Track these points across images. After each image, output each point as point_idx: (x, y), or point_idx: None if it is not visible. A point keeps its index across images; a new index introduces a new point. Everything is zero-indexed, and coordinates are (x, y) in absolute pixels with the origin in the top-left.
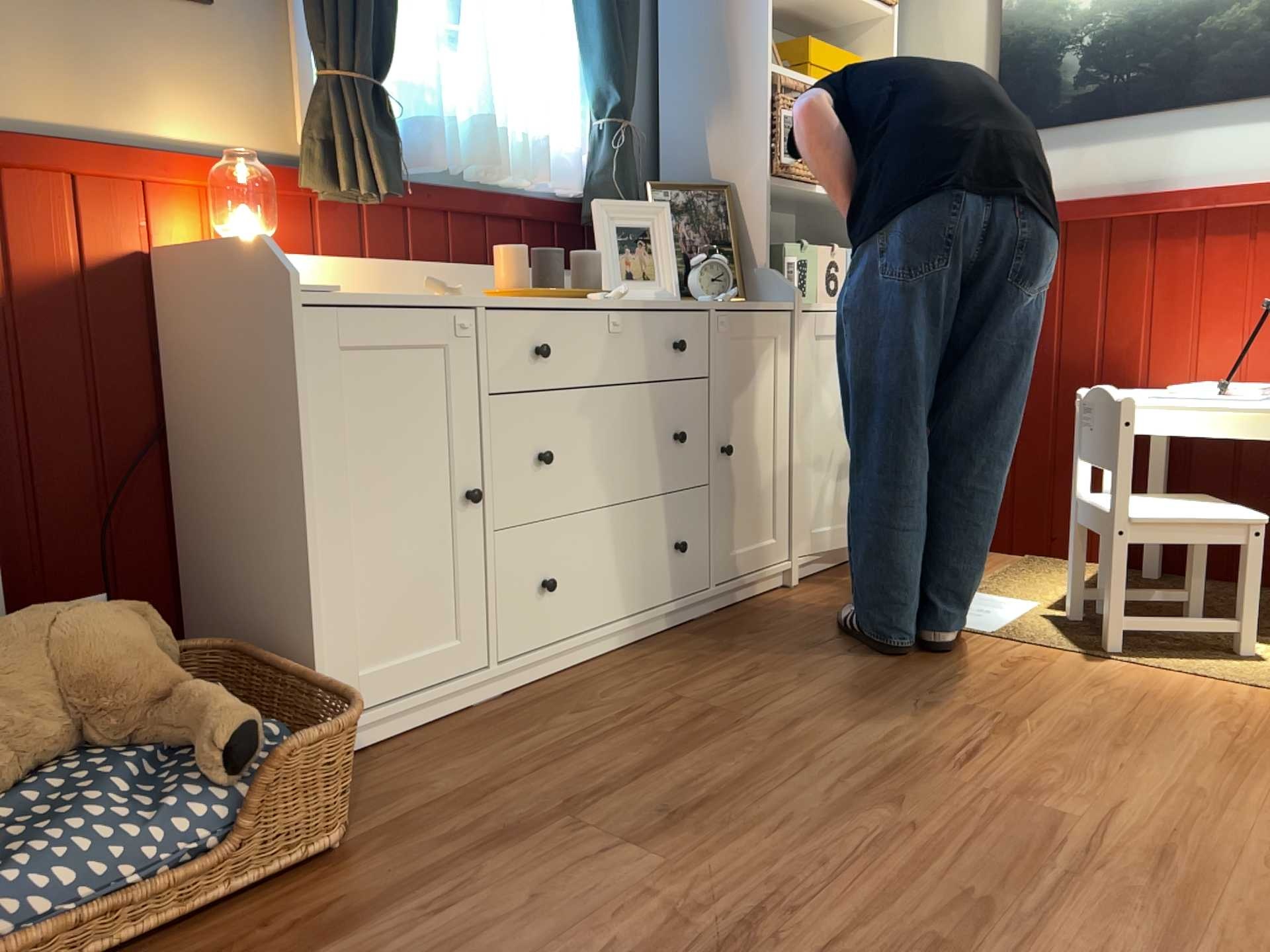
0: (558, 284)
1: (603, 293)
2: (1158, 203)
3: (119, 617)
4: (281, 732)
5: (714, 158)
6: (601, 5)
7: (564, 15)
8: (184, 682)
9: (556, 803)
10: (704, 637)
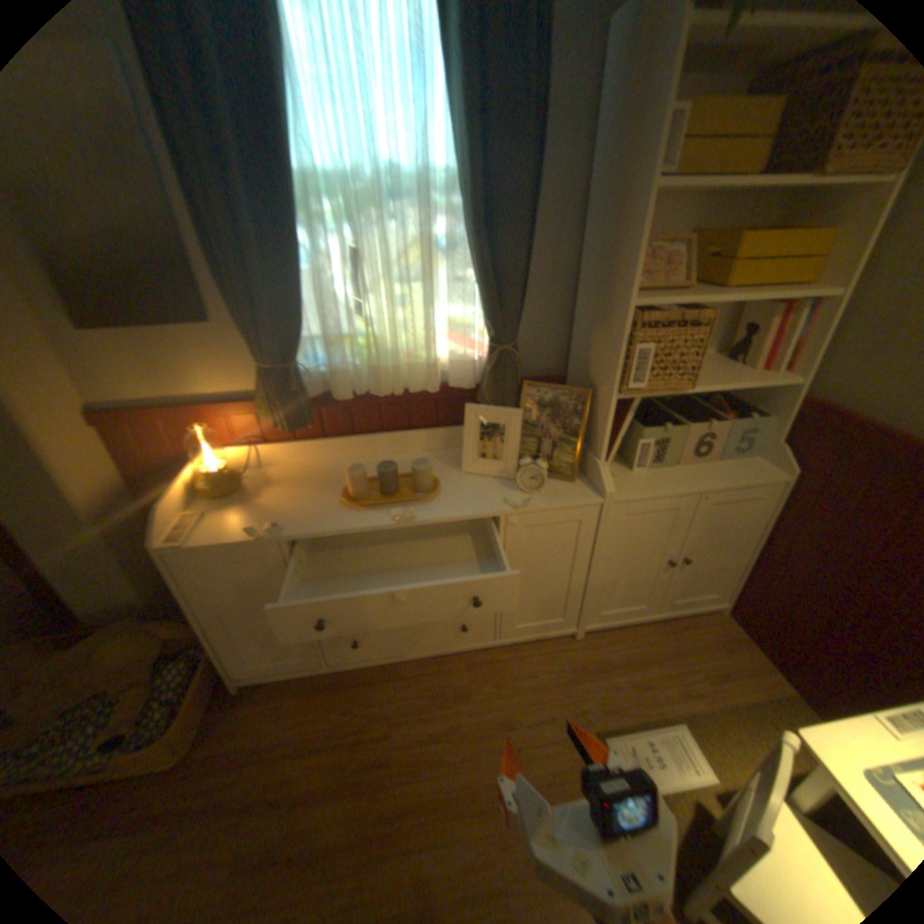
0: (390, 488)
1: (395, 515)
2: None
3: (126, 647)
4: (165, 716)
5: (592, 360)
6: (476, 262)
7: (463, 261)
8: (142, 680)
9: (254, 798)
10: (469, 673)
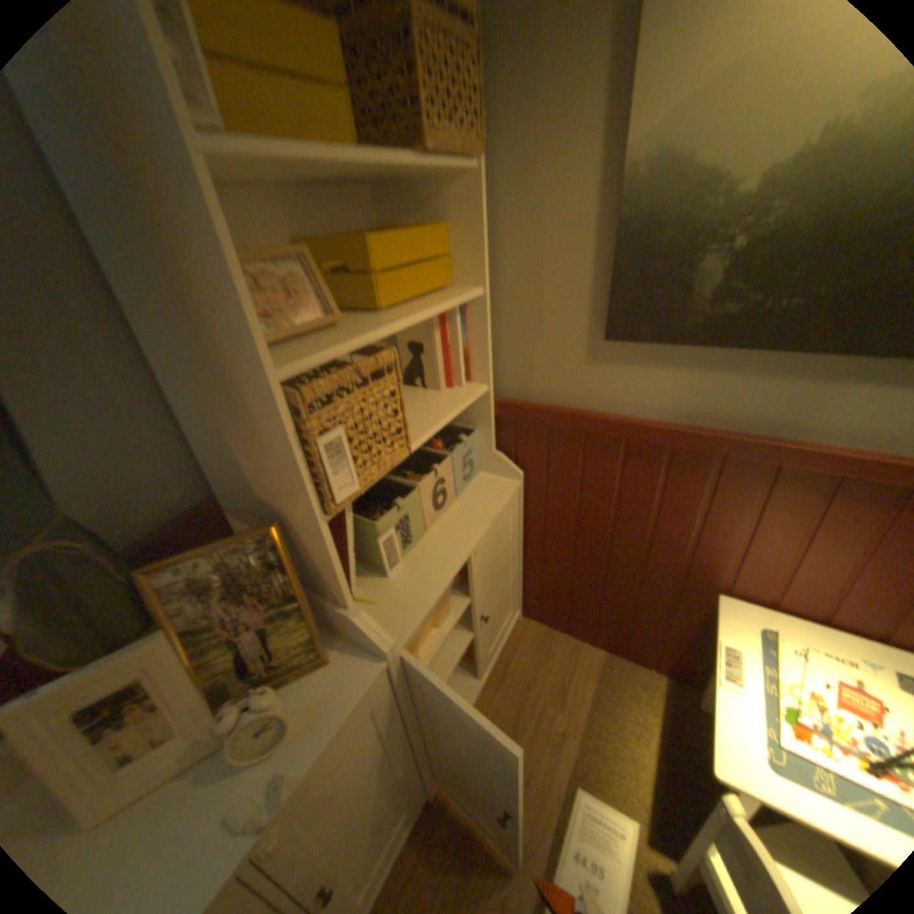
0: None
1: None
2: (794, 458)
3: None
4: None
5: (249, 473)
6: None
7: None
8: None
9: None
10: None
